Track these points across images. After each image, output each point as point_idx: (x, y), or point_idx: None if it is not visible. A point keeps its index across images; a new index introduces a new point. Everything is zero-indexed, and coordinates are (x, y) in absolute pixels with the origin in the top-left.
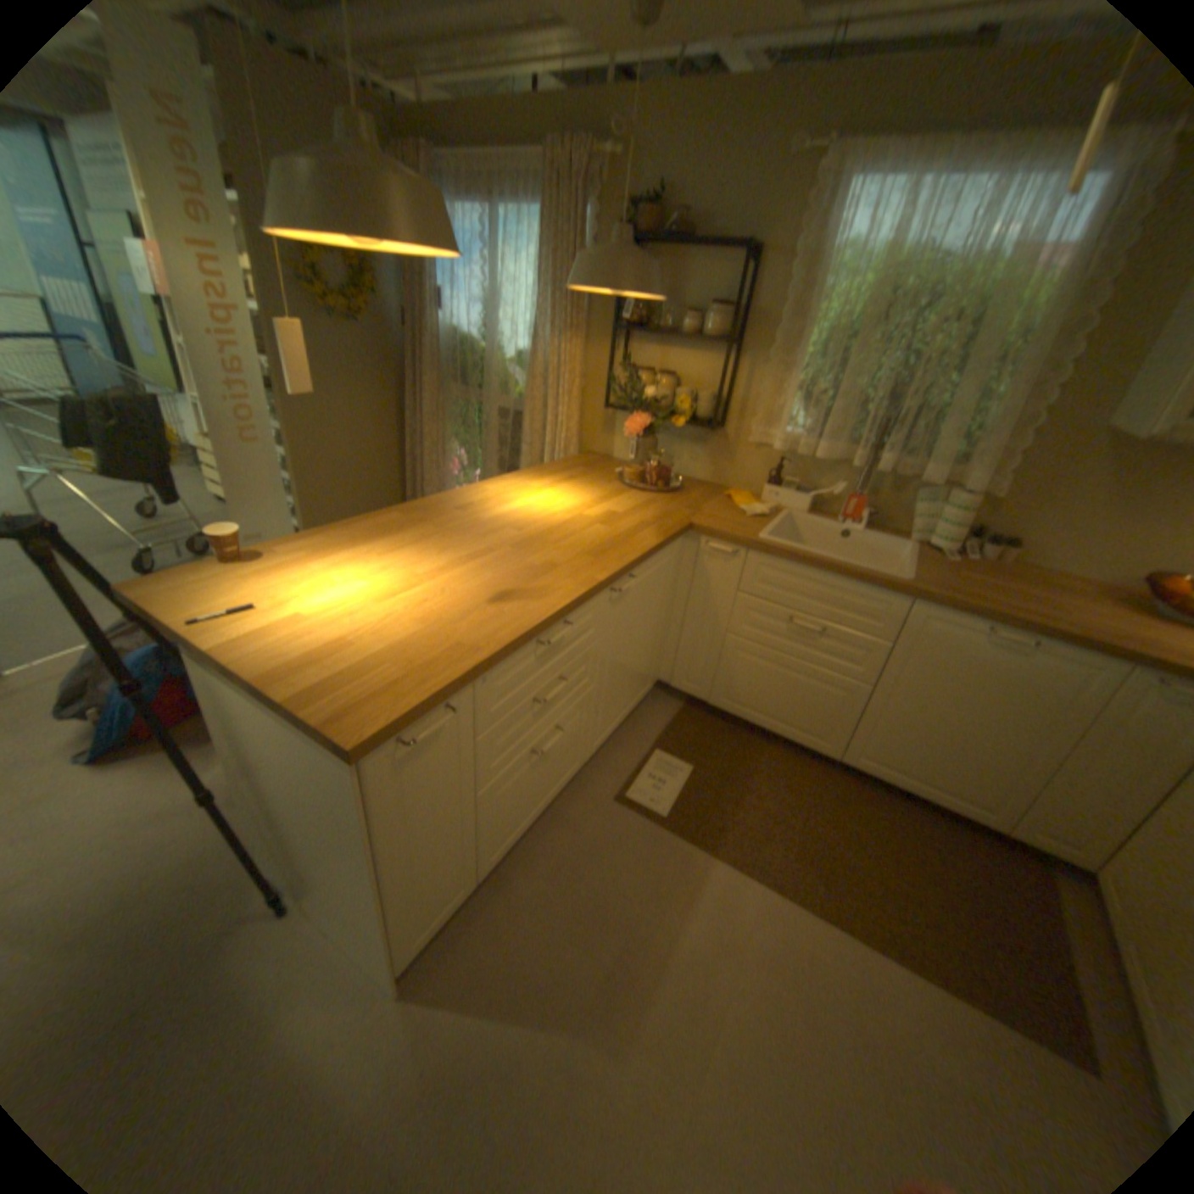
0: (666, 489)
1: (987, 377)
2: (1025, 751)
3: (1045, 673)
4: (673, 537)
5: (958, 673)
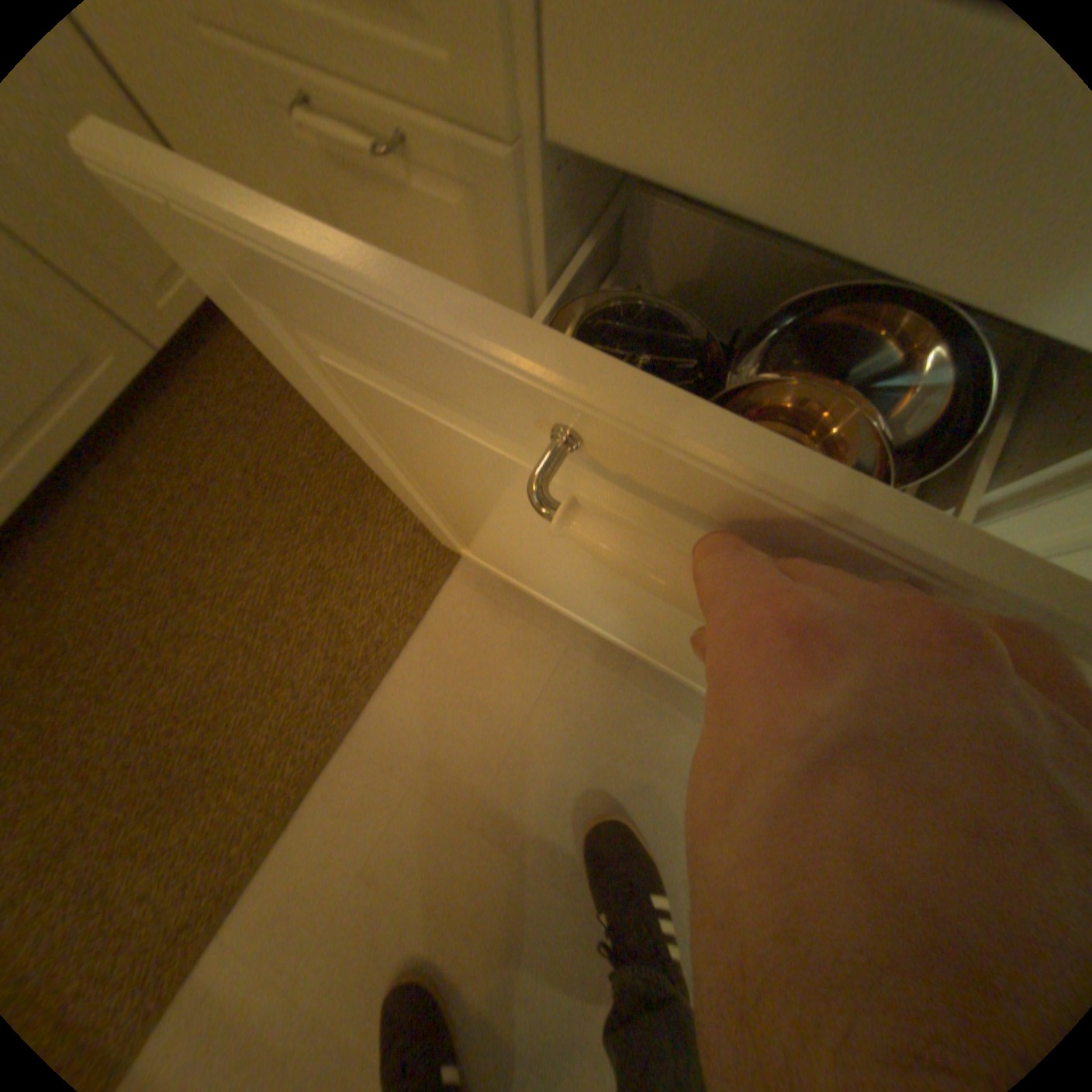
0: None
1: None
2: None
3: None
4: None
5: None
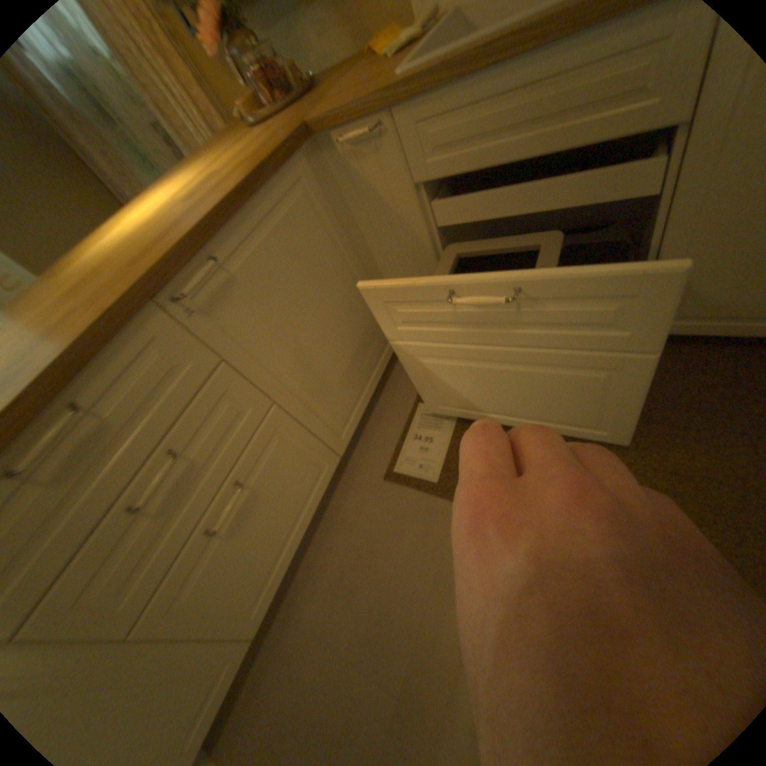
0: (289, 98)
1: None
2: None
3: None
4: (276, 159)
5: None
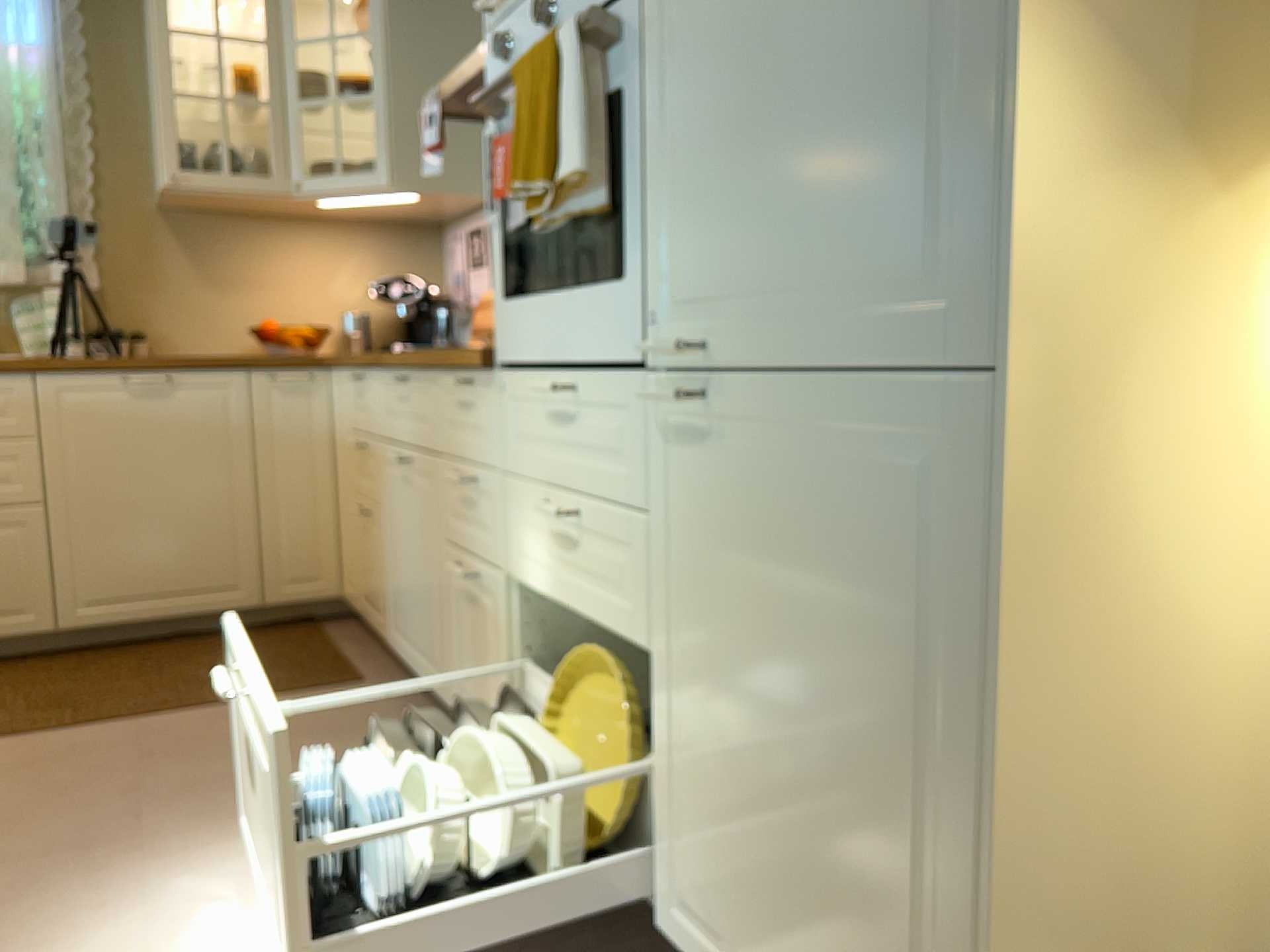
0: None
1: (16, 166)
2: (220, 498)
3: (189, 406)
4: None
5: (118, 441)
